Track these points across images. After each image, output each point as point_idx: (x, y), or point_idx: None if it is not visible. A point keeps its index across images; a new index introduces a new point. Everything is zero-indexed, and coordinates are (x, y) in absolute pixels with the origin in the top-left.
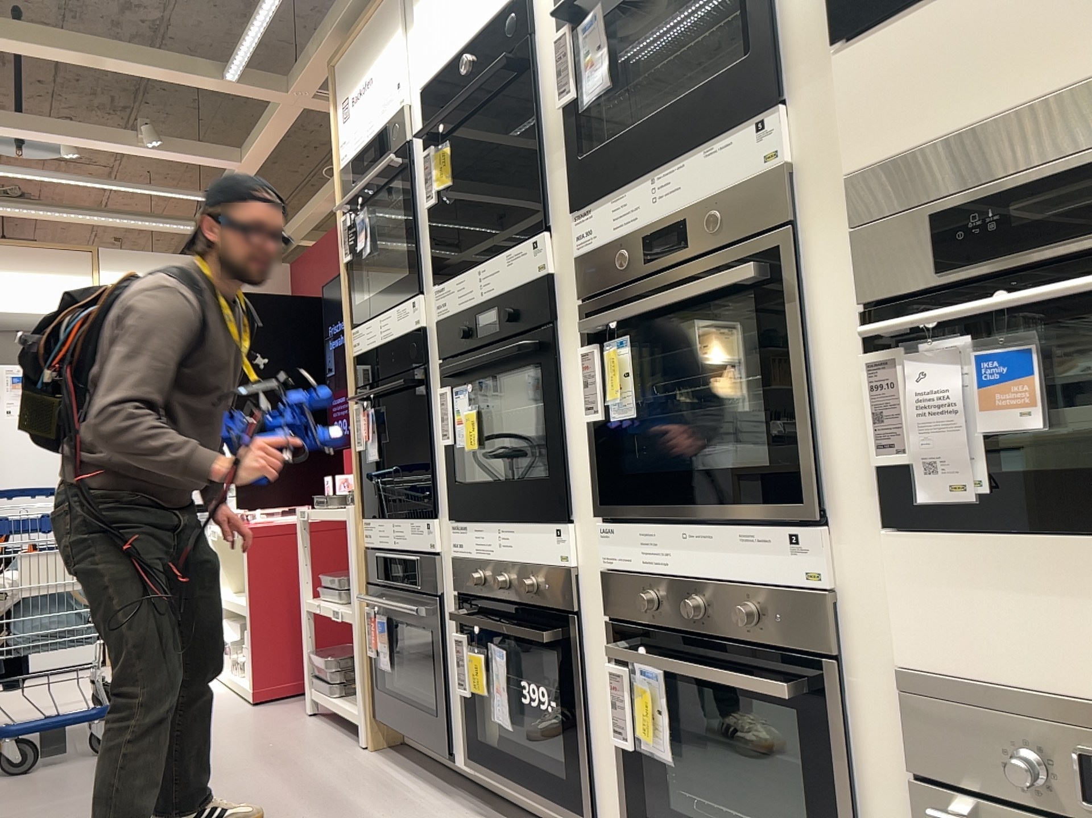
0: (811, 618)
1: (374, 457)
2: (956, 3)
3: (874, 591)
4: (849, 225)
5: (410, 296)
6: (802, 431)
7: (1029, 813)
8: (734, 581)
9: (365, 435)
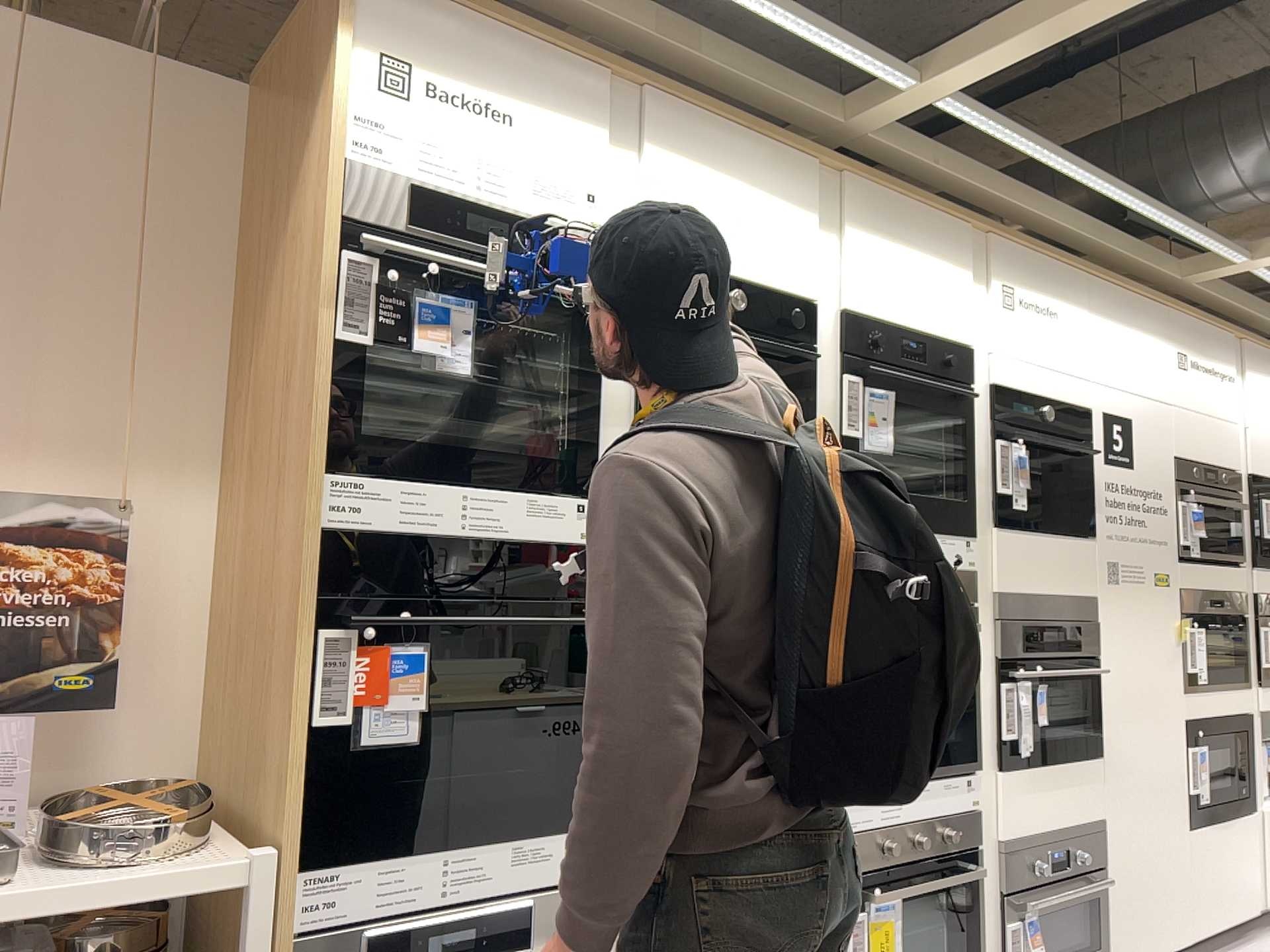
0: (971, 826)
1: (406, 737)
2: (1032, 540)
3: (988, 803)
4: (998, 617)
5: (574, 495)
6: (974, 720)
7: (1031, 886)
8: (936, 815)
9: (360, 691)
